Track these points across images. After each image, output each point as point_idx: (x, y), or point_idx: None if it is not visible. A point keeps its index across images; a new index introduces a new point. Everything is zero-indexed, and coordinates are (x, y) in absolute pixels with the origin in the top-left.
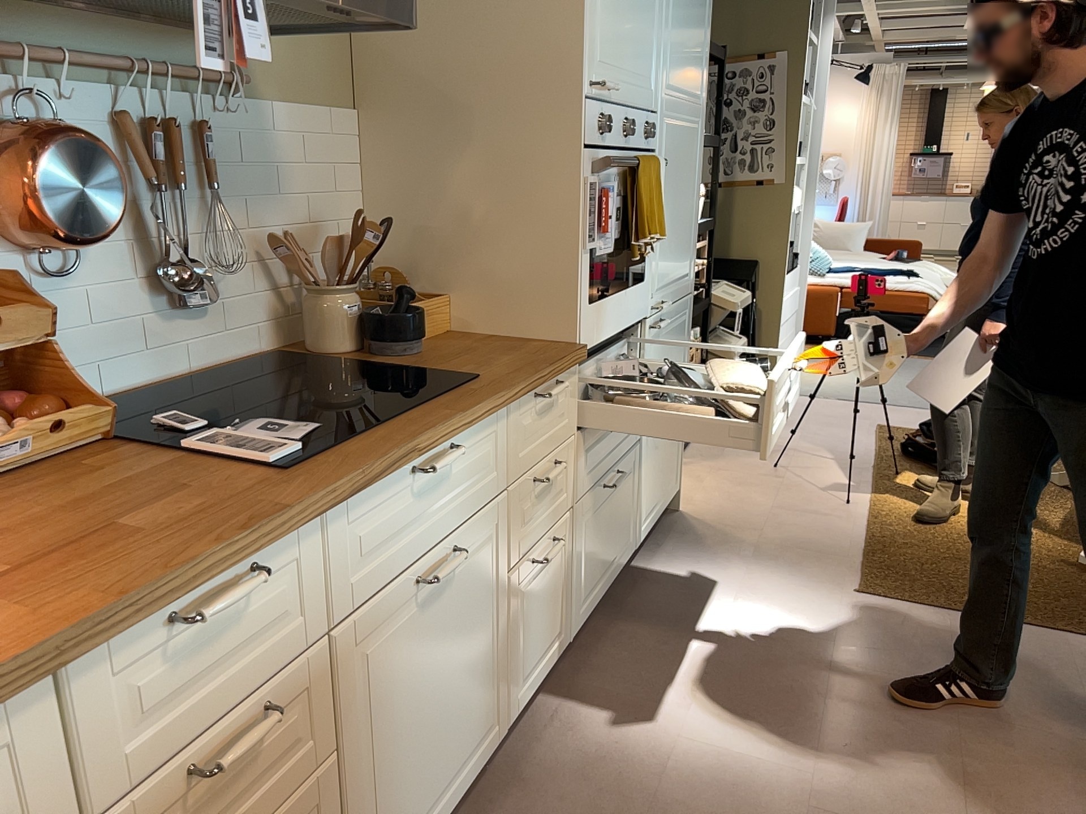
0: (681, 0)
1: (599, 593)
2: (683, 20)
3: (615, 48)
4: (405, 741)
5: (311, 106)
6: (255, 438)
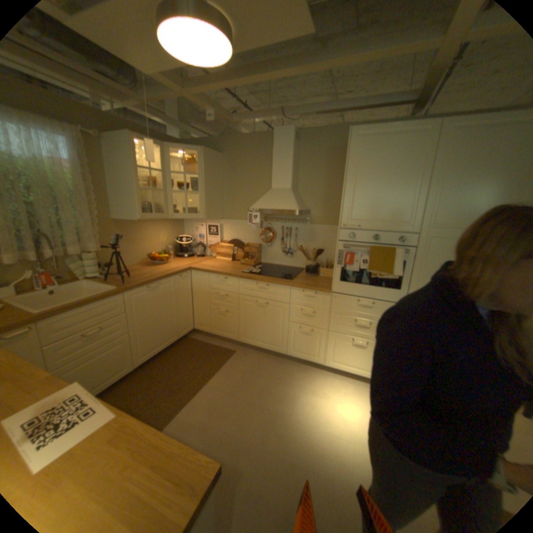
0: (456, 188)
1: (346, 369)
2: (461, 196)
3: (364, 214)
4: (252, 324)
5: (327, 225)
6: (250, 270)
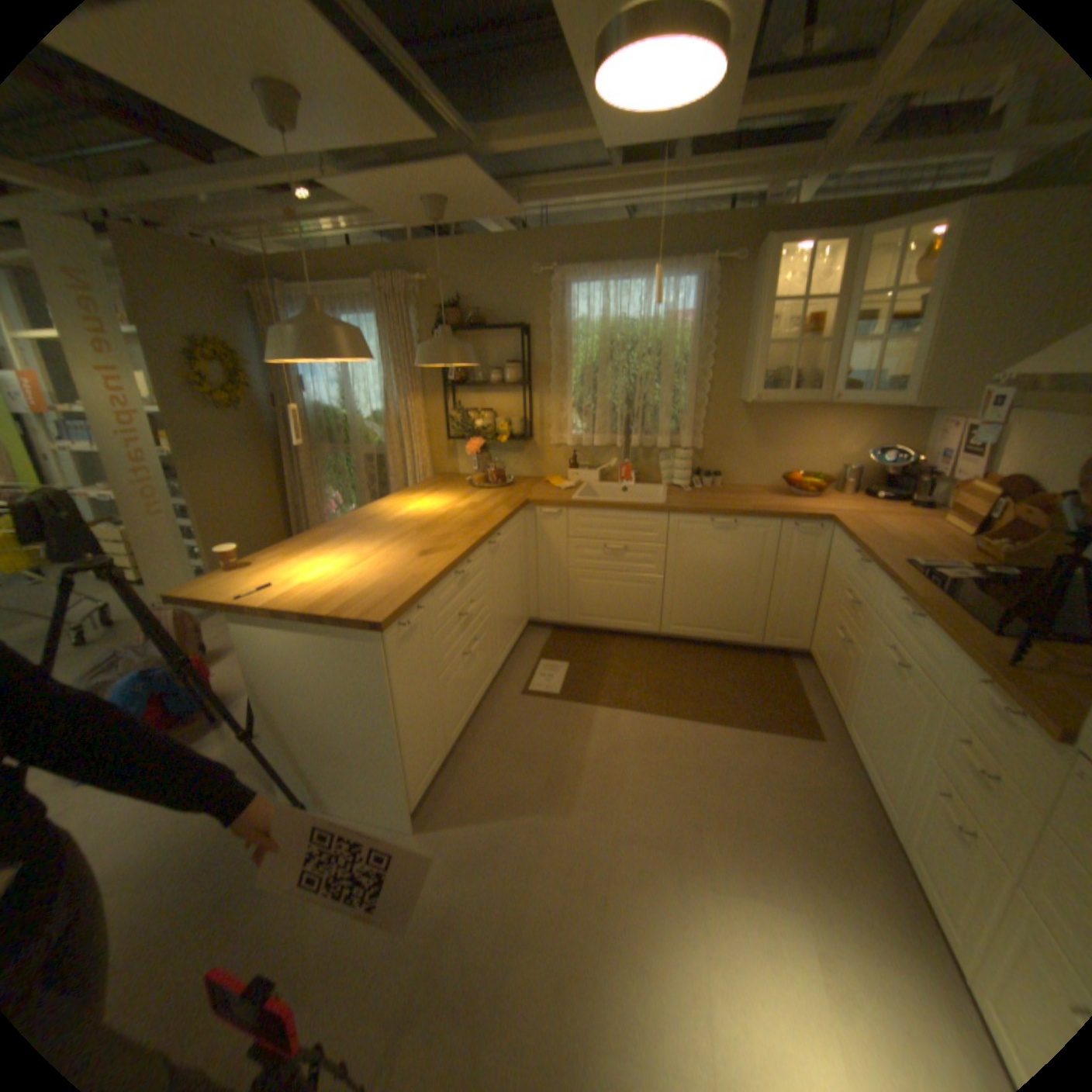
0: None
1: None
2: None
3: None
4: (873, 705)
5: None
6: (946, 566)
